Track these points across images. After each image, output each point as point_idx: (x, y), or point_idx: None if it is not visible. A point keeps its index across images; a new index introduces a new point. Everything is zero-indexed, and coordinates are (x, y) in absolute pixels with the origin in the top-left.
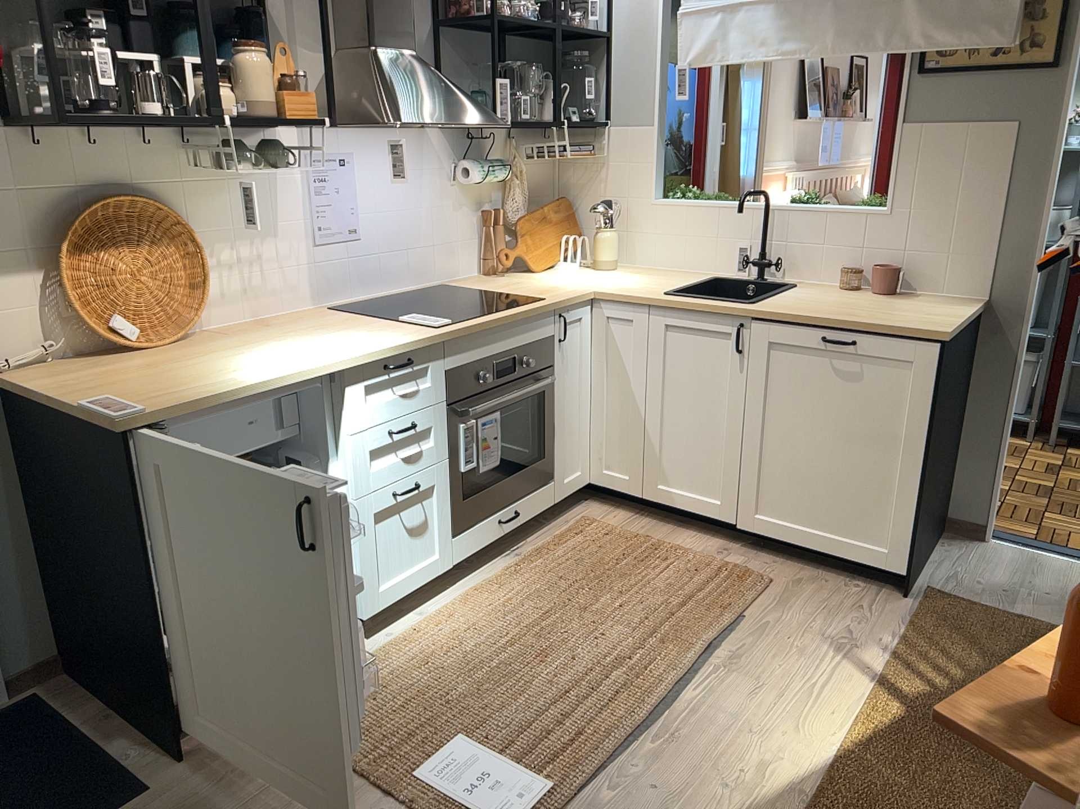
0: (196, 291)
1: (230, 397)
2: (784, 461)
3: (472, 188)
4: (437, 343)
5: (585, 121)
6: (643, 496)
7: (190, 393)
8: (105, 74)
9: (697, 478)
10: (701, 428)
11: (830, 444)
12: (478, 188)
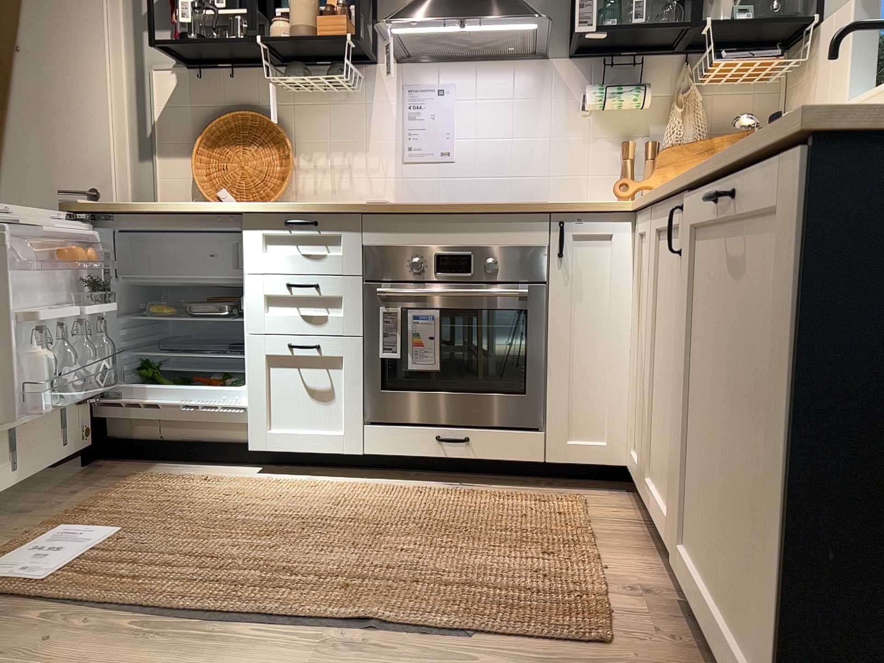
0: (283, 181)
1: (135, 209)
2: (705, 452)
3: (614, 121)
4: (350, 214)
5: (763, 23)
6: (642, 492)
7: (126, 204)
8: (184, 15)
9: (667, 472)
10: (670, 391)
11: (734, 421)
12: (622, 121)
